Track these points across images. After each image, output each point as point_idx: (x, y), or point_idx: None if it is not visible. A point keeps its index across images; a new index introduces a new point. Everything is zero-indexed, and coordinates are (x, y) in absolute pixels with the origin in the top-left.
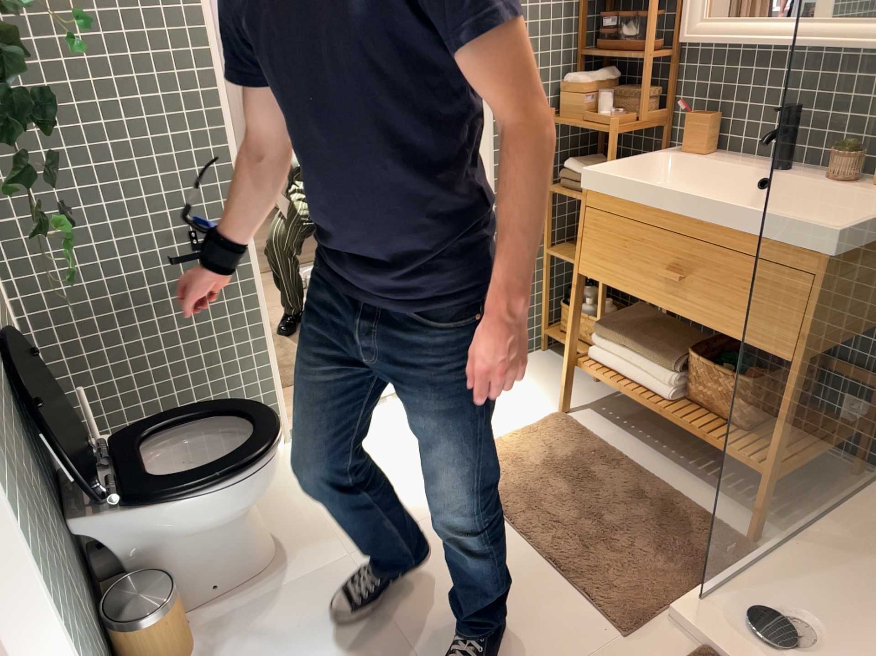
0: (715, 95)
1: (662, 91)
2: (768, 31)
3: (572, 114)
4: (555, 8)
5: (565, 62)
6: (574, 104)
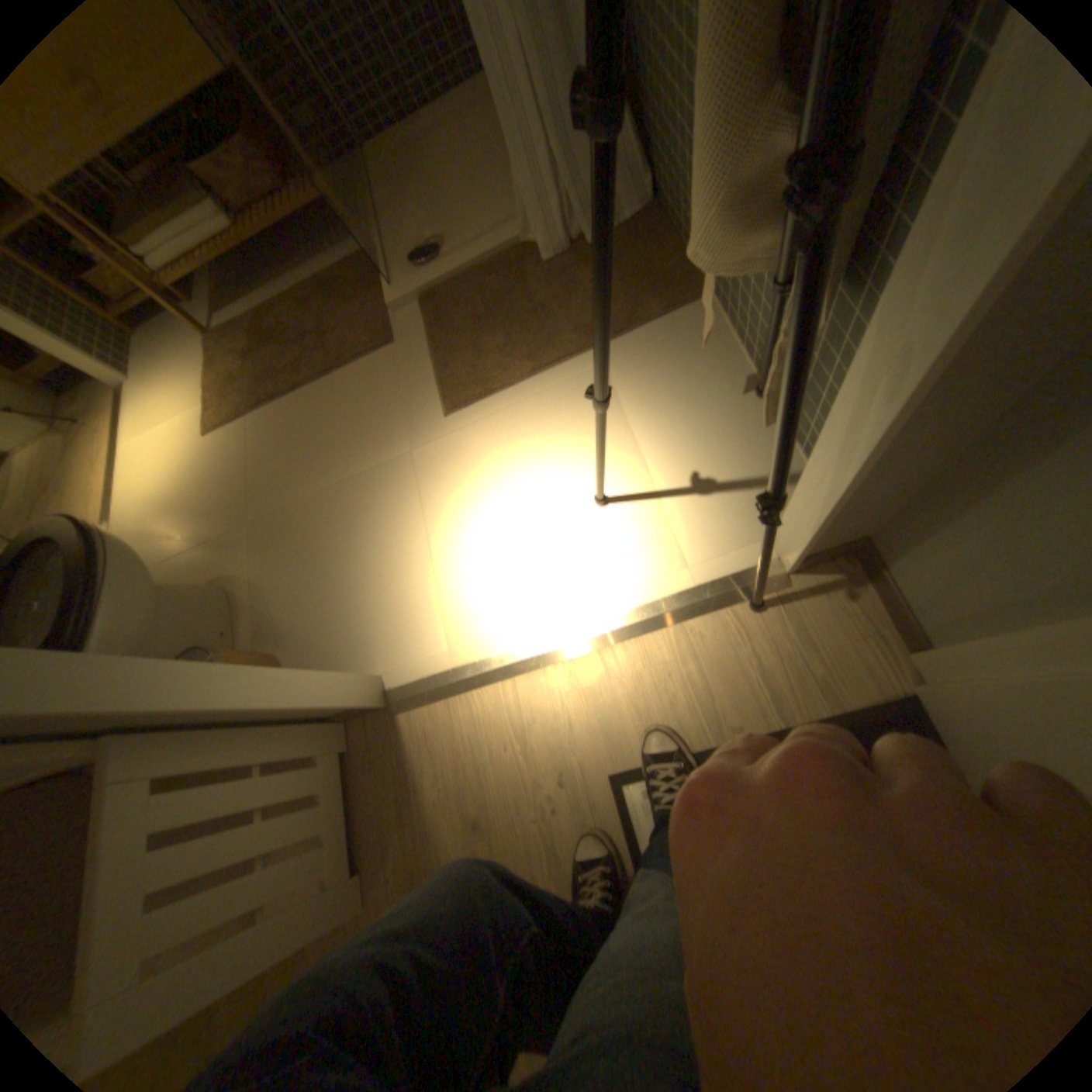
0: None
1: None
2: None
3: None
4: None
5: None
6: None
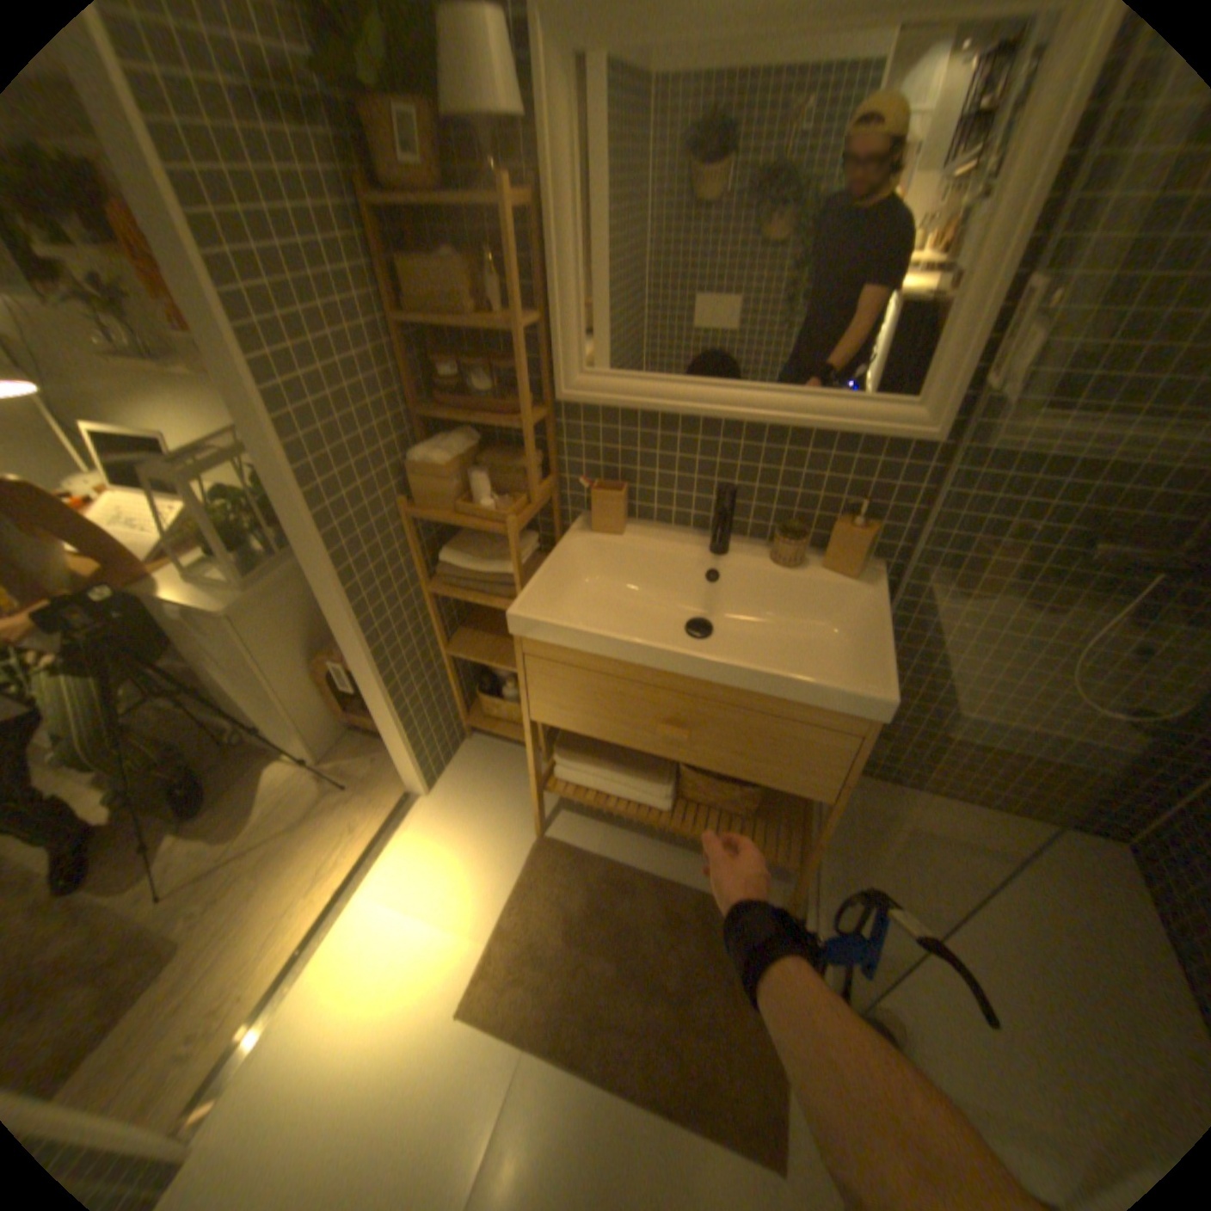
0: (613, 456)
1: (538, 446)
2: (709, 409)
3: (441, 506)
4: (367, 360)
5: (398, 425)
6: (439, 493)
